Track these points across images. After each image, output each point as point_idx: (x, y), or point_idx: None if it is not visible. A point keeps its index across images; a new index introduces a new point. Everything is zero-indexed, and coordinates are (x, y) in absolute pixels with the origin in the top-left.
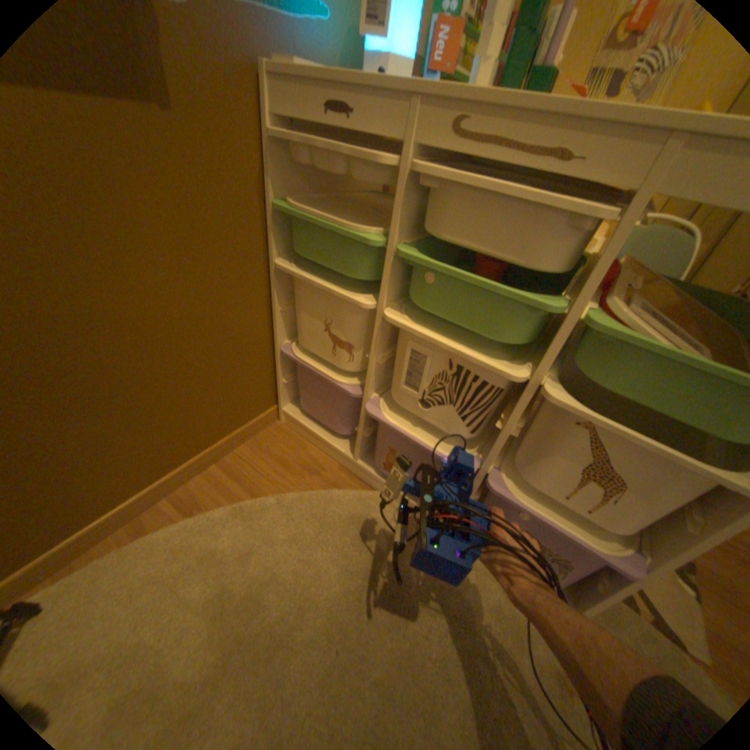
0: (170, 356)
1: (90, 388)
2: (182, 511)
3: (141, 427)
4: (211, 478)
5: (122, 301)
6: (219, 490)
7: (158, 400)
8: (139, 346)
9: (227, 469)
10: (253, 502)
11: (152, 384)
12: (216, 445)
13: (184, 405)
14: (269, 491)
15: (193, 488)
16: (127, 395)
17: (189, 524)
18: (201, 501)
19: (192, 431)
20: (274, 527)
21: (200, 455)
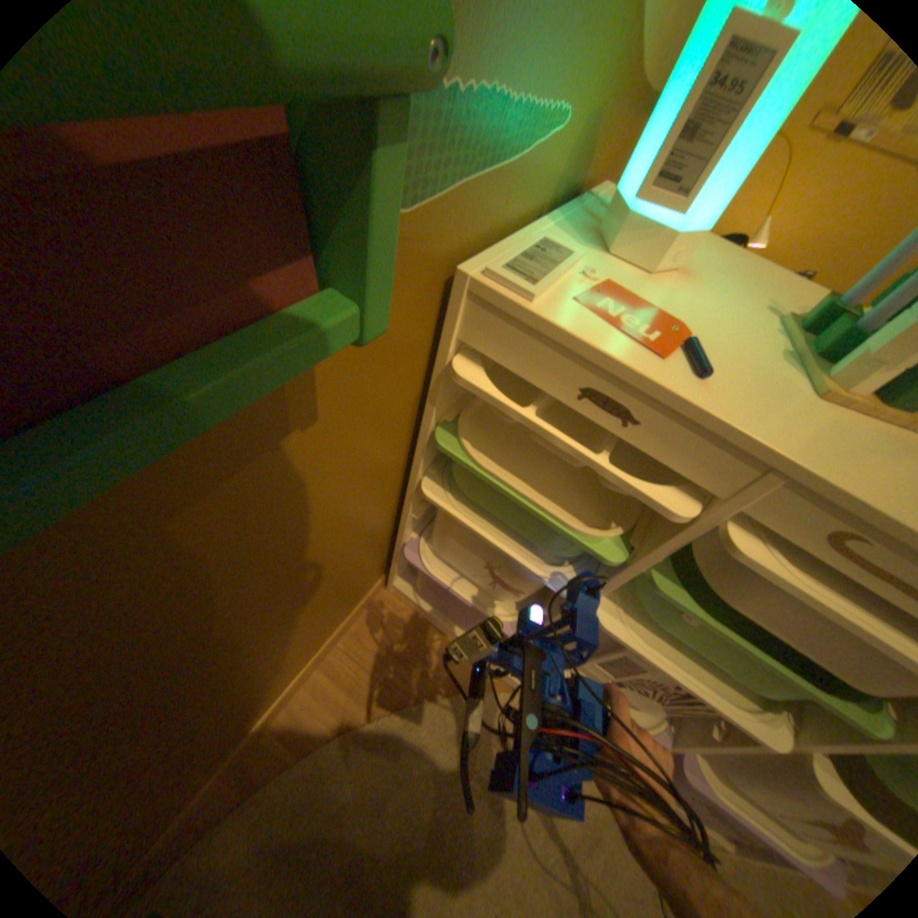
0: (283, 638)
1: (193, 735)
2: (292, 749)
3: (246, 708)
4: (317, 693)
5: (234, 647)
6: (330, 710)
7: (266, 677)
8: (250, 661)
9: (335, 676)
10: (377, 728)
11: (261, 672)
12: (320, 654)
13: (292, 656)
14: (391, 707)
15: (298, 711)
16: (233, 703)
17: (306, 771)
18: (312, 730)
19: (297, 665)
20: (406, 763)
21: (303, 674)
